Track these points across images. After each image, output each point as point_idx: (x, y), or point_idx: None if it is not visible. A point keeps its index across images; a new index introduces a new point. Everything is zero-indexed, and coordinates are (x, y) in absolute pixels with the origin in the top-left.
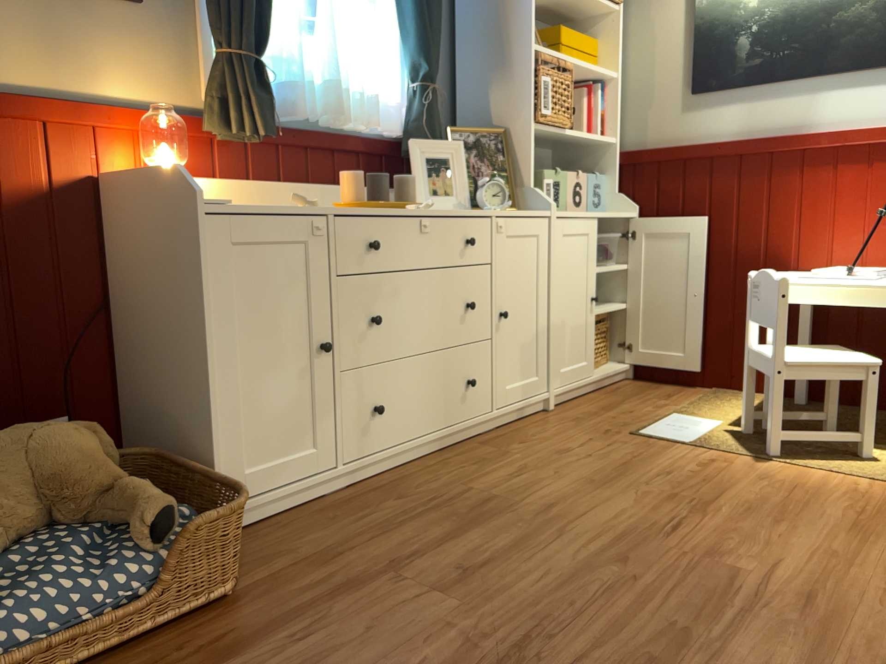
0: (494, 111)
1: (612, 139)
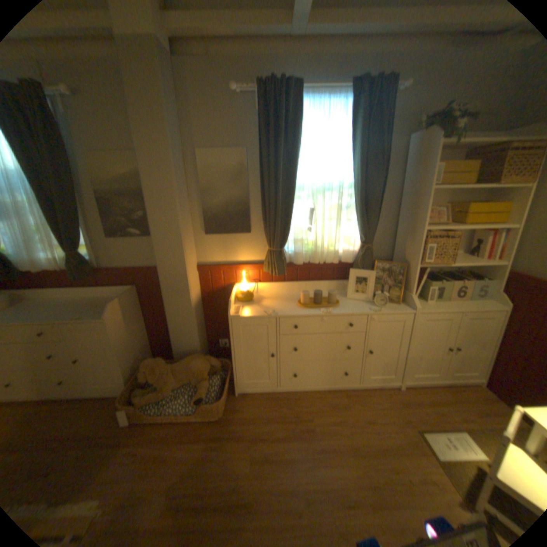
0: (406, 252)
1: (504, 264)
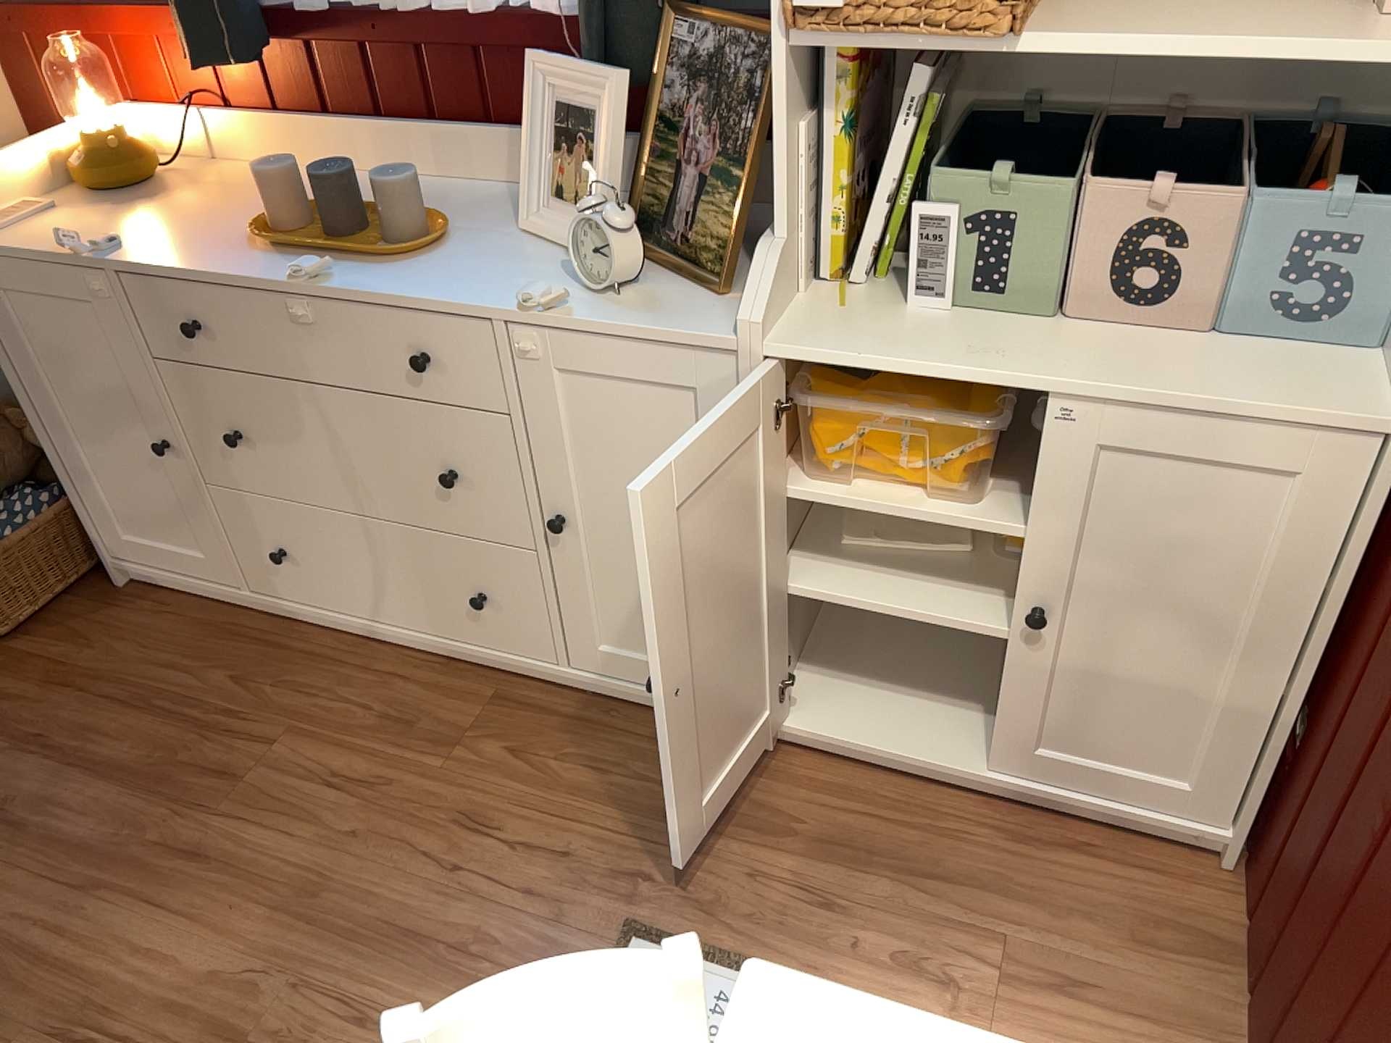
0: None
1: None
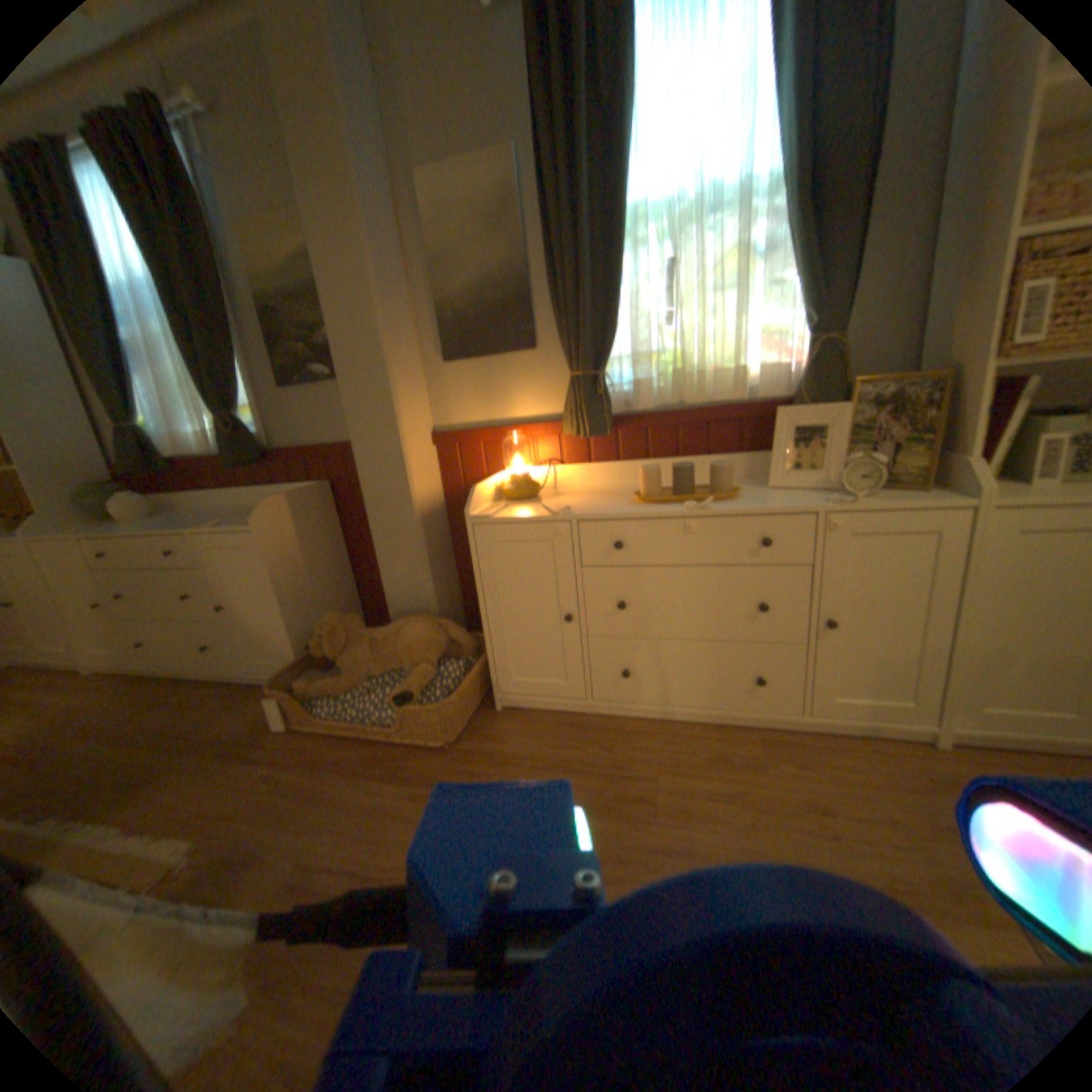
0: (956, 339)
1: None
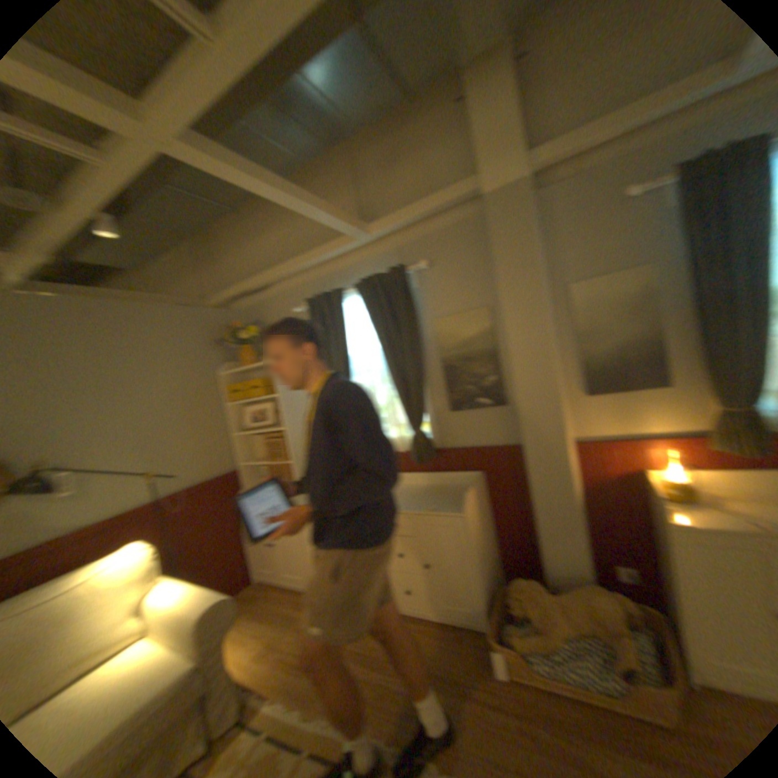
0: None
1: None
